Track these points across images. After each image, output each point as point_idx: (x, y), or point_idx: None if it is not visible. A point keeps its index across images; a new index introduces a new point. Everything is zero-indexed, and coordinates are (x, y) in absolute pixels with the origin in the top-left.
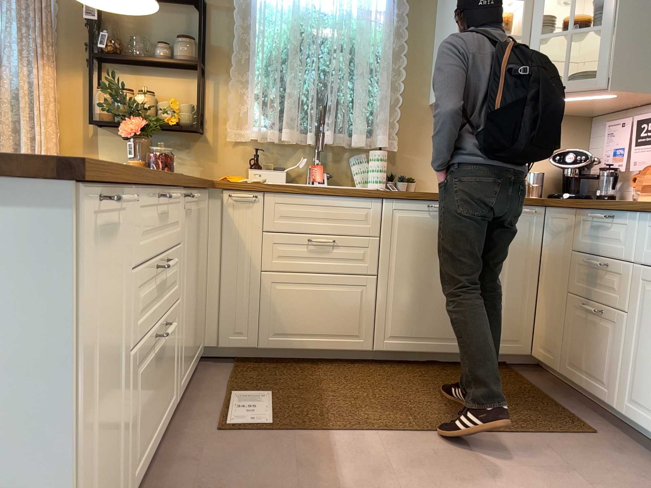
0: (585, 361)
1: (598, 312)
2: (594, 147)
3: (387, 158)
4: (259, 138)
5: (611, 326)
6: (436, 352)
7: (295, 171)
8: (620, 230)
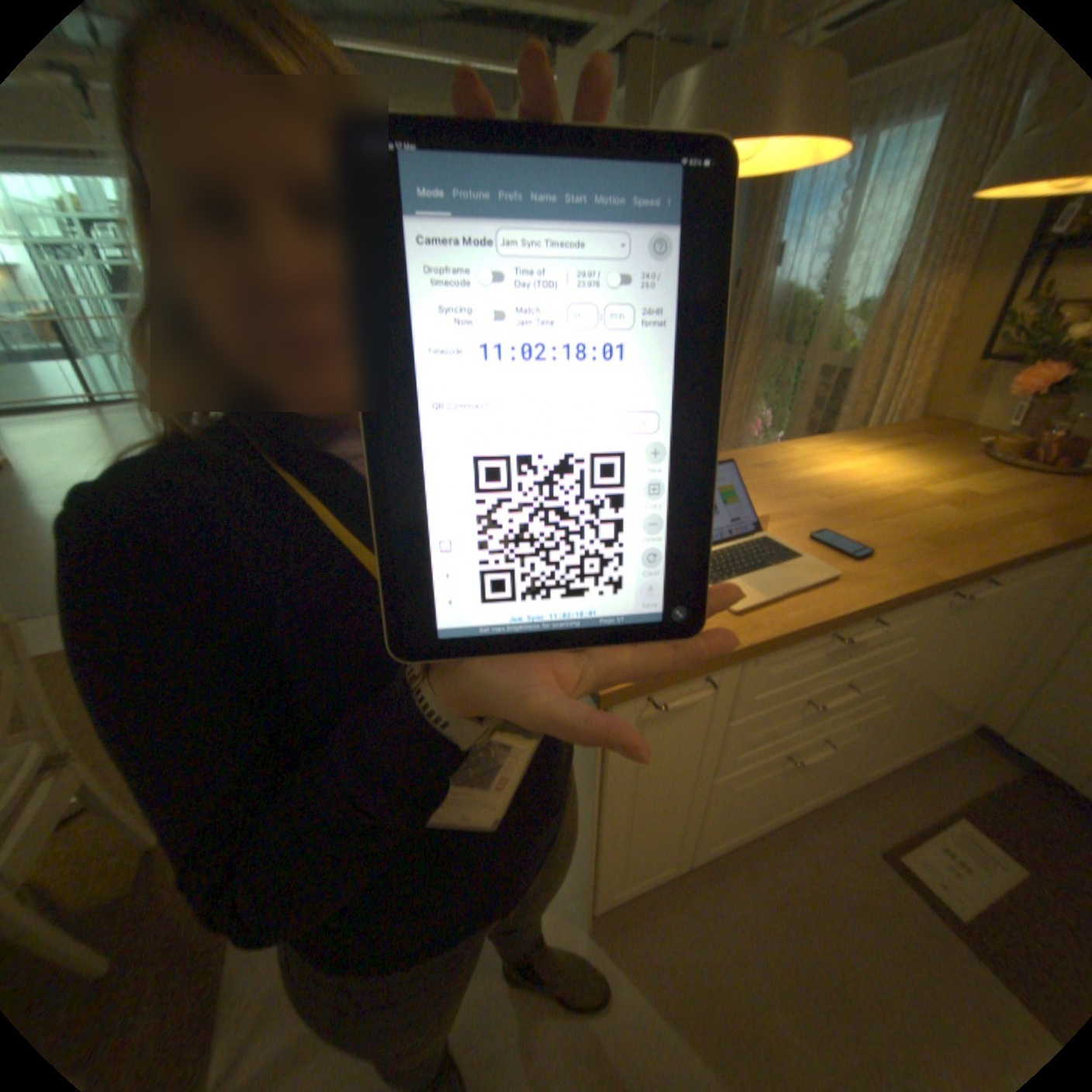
0: None
1: None
2: None
3: None
4: None
5: None
6: None
7: None
8: None
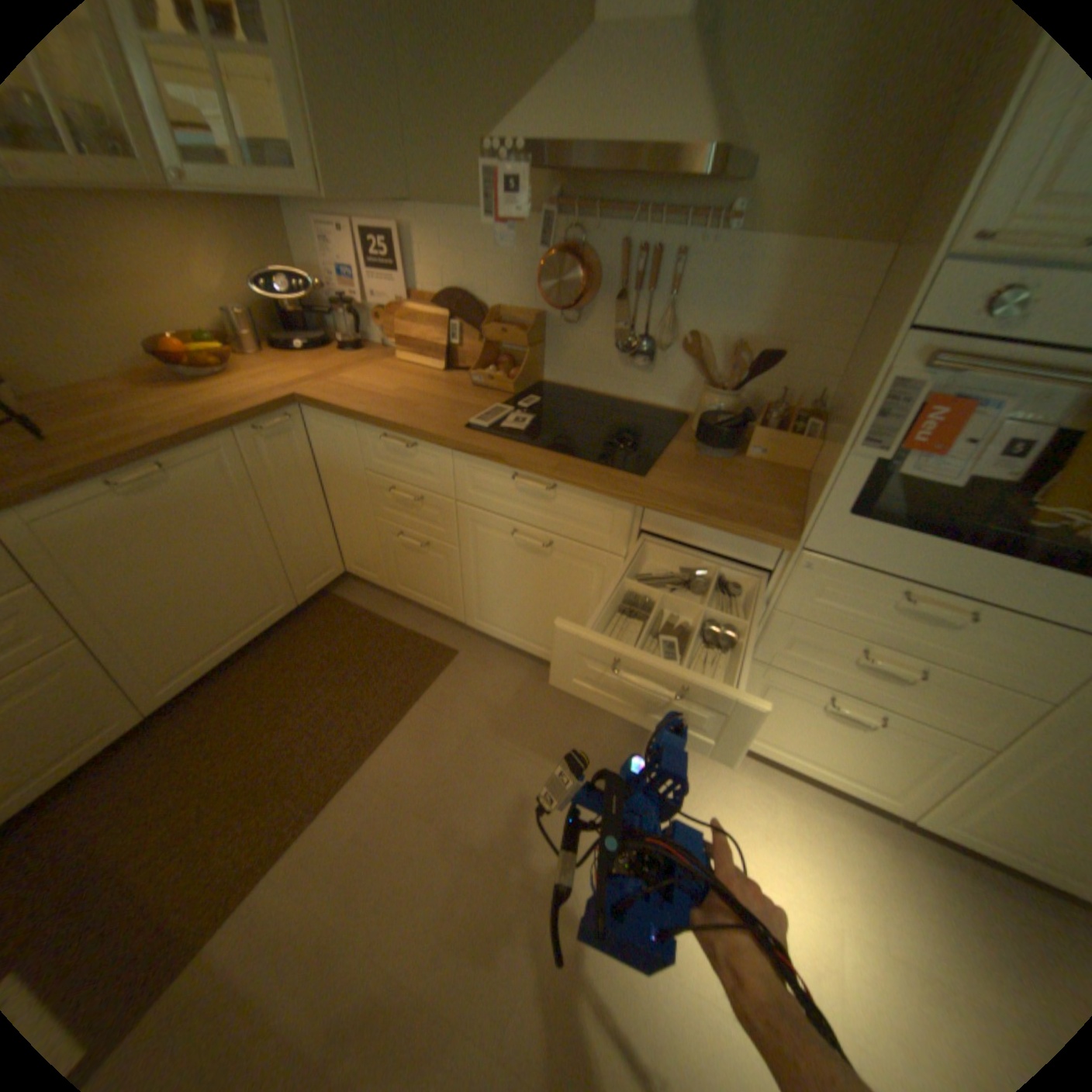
0: (418, 583)
1: (424, 546)
2: (297, 247)
3: None
4: None
5: (441, 555)
6: (240, 648)
7: None
8: (428, 461)
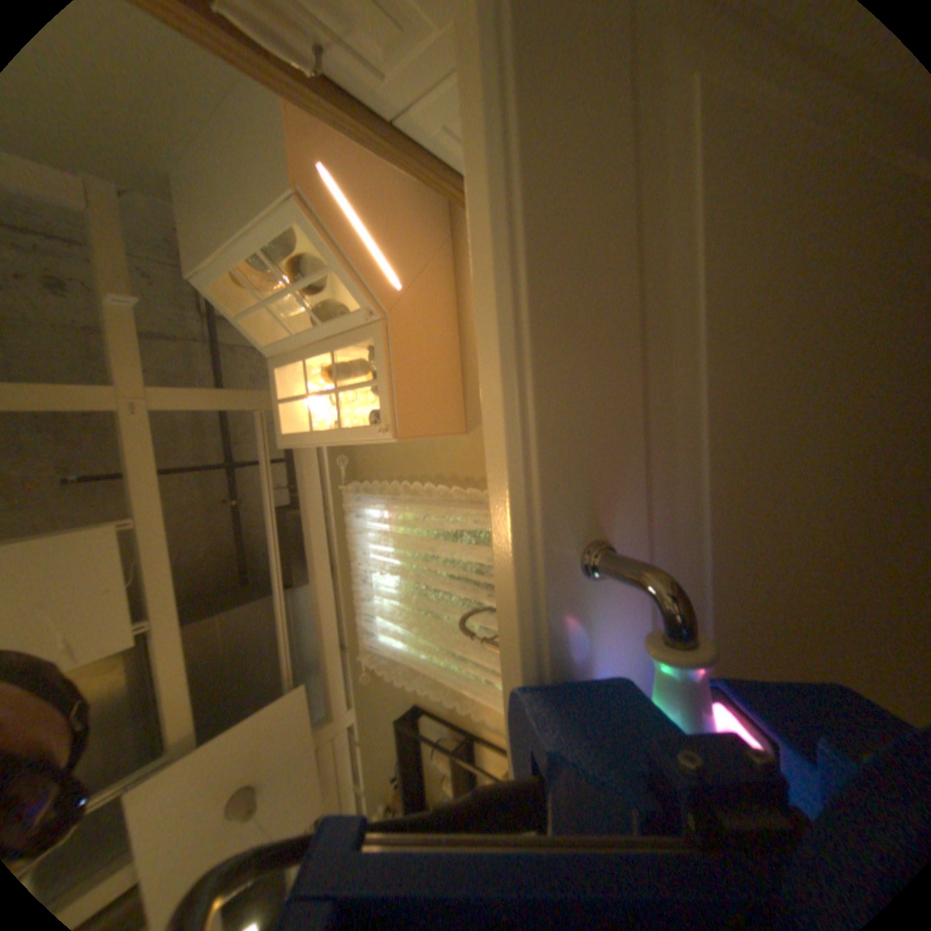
0: None
1: None
2: None
3: None
4: None
5: None
6: None
7: None
8: None
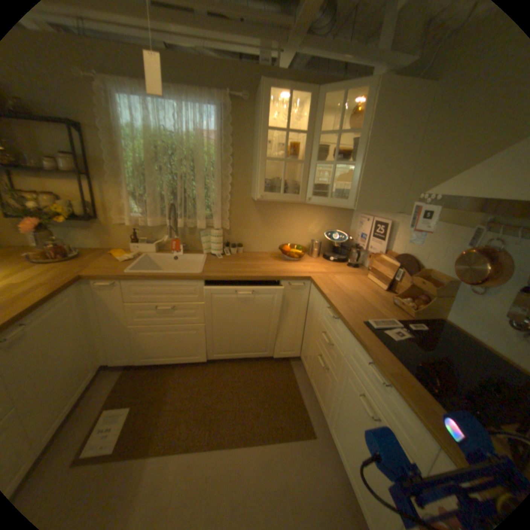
0: (319, 386)
1: (325, 370)
2: (354, 225)
3: (221, 236)
4: (132, 225)
5: (331, 381)
6: (245, 360)
7: (165, 242)
8: (341, 330)
